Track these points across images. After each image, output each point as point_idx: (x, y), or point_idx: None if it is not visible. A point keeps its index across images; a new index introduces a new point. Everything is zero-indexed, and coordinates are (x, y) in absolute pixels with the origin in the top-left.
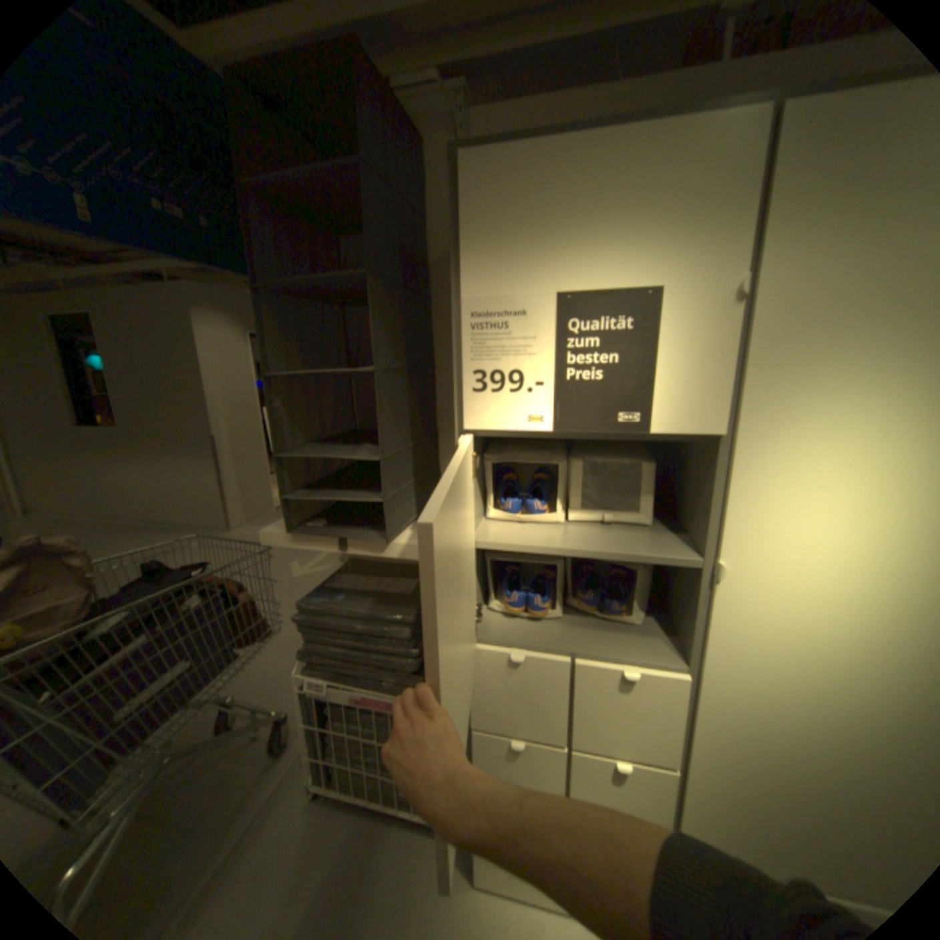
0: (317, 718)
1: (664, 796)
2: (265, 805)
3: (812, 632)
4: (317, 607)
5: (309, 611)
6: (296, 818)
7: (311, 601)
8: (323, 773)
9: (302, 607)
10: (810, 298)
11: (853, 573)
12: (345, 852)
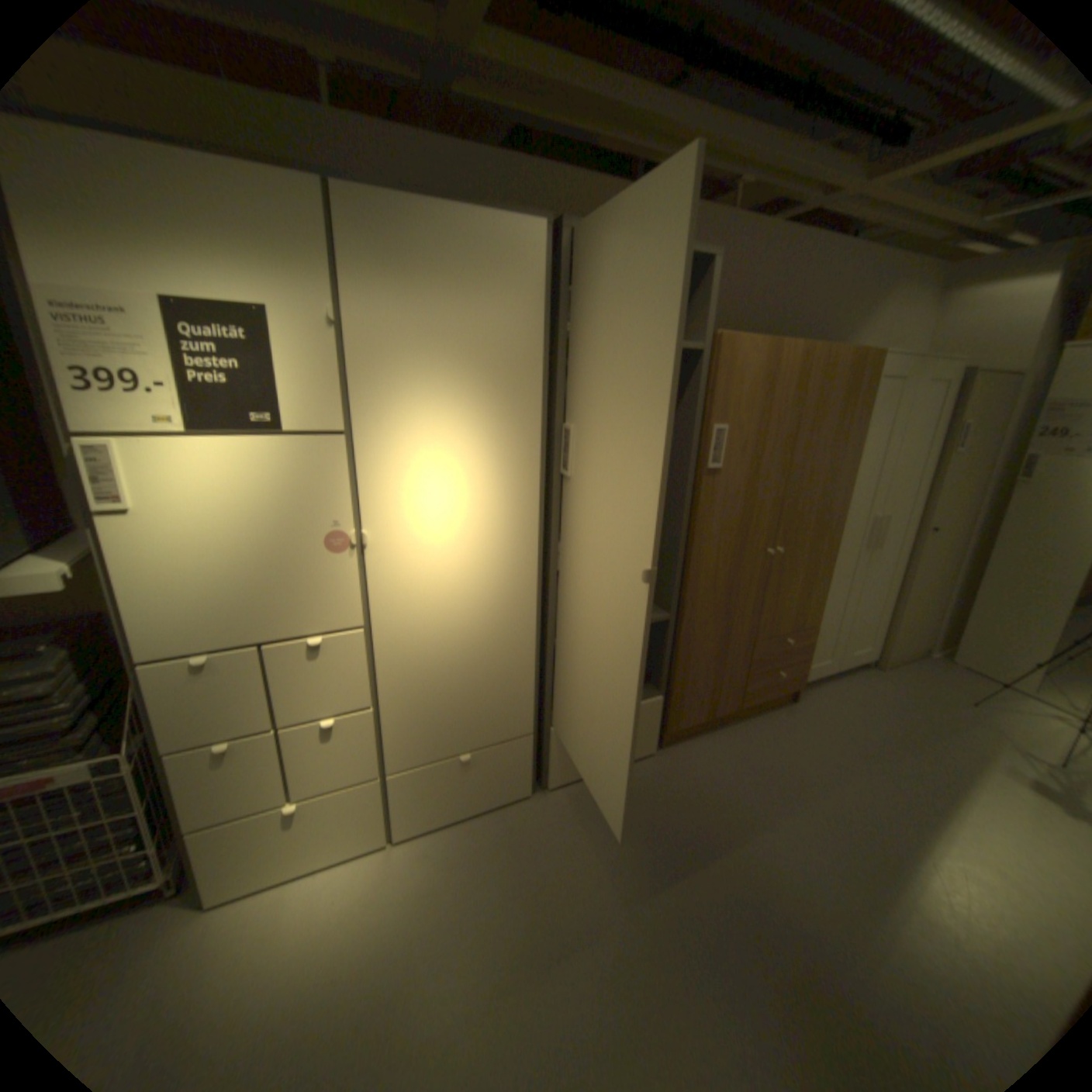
0: None
1: (363, 732)
2: None
3: (433, 570)
4: None
5: None
6: None
7: None
8: None
9: None
10: (379, 331)
11: (447, 524)
12: None
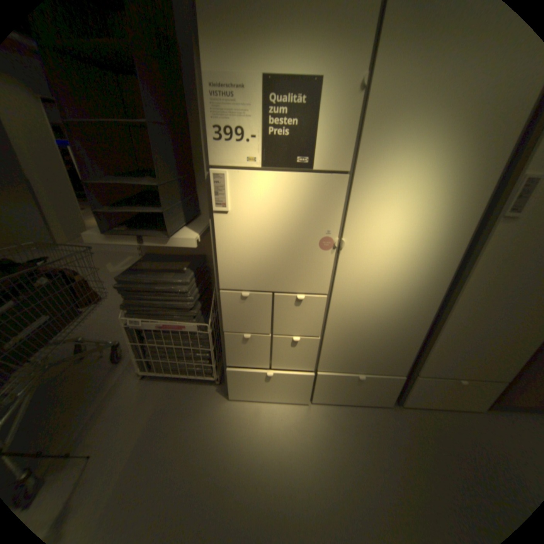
0: (138, 338)
1: (313, 348)
2: (114, 384)
3: (378, 270)
4: (129, 279)
5: (124, 282)
6: (133, 387)
7: (124, 276)
8: (145, 365)
9: (119, 280)
10: (395, 91)
11: (397, 242)
12: (163, 397)
